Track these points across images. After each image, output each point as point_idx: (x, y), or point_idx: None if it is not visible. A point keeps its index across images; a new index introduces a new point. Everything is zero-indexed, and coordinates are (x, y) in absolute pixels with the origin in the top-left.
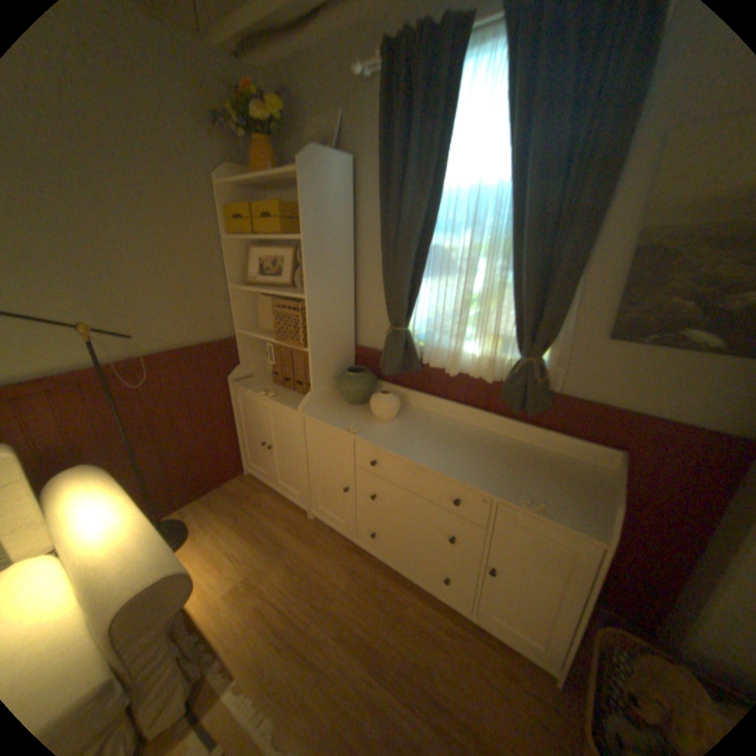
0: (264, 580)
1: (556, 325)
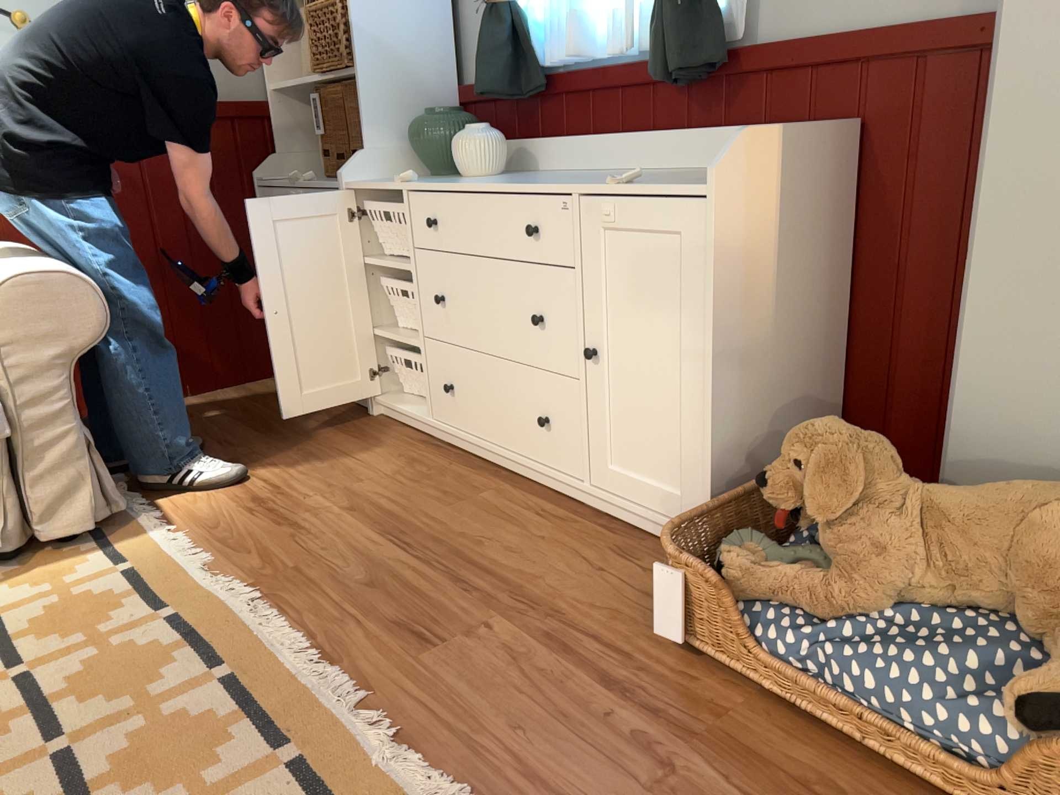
0: (263, 461)
1: None
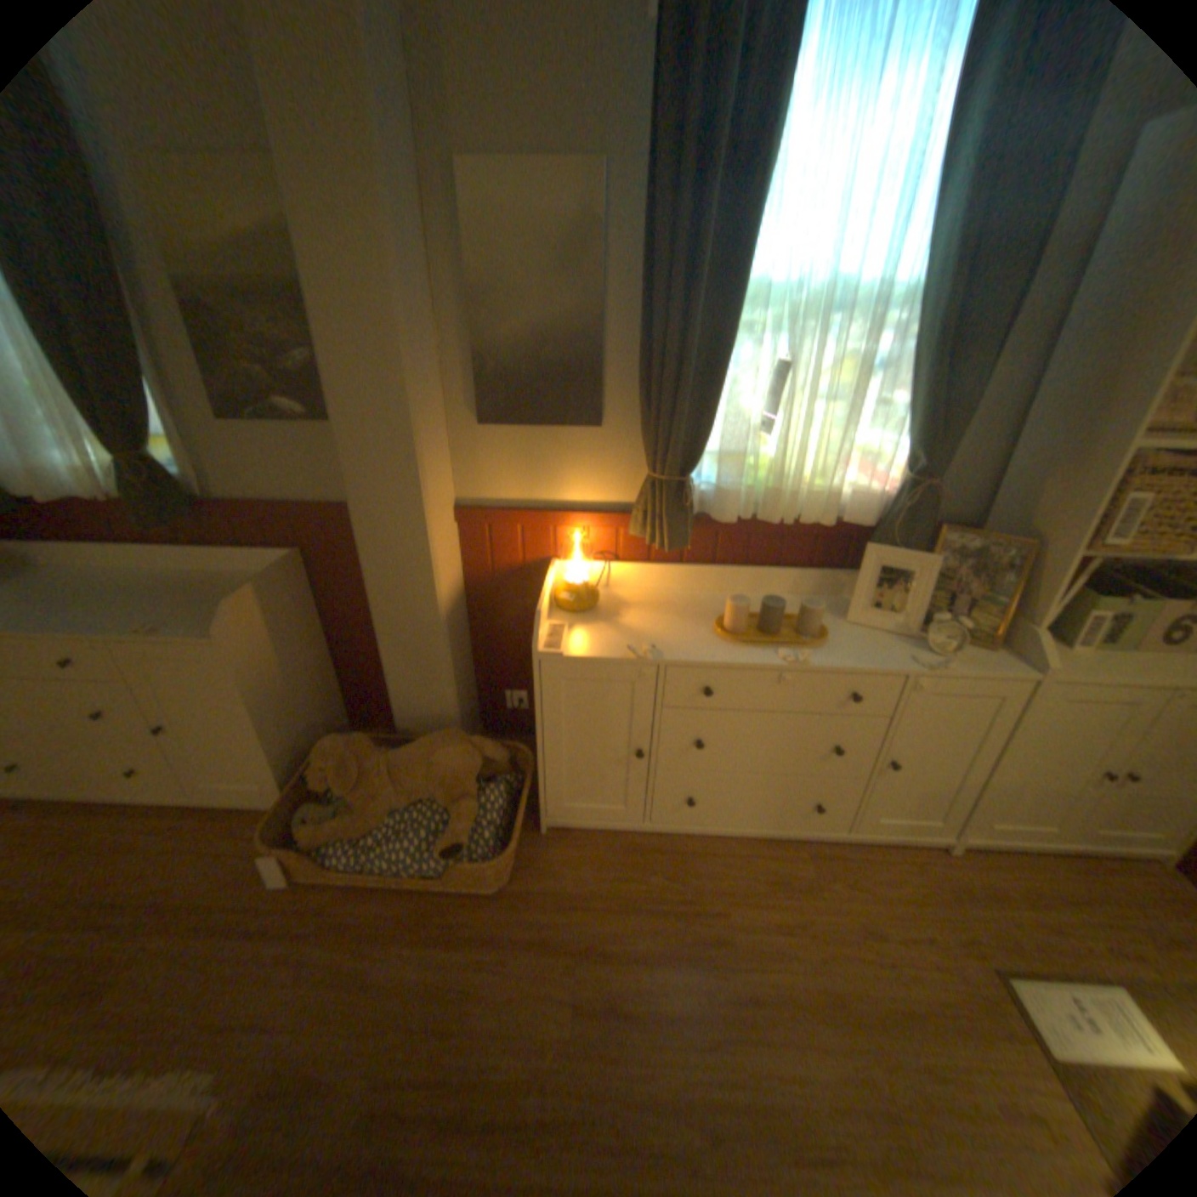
0: None
1: (130, 409)
